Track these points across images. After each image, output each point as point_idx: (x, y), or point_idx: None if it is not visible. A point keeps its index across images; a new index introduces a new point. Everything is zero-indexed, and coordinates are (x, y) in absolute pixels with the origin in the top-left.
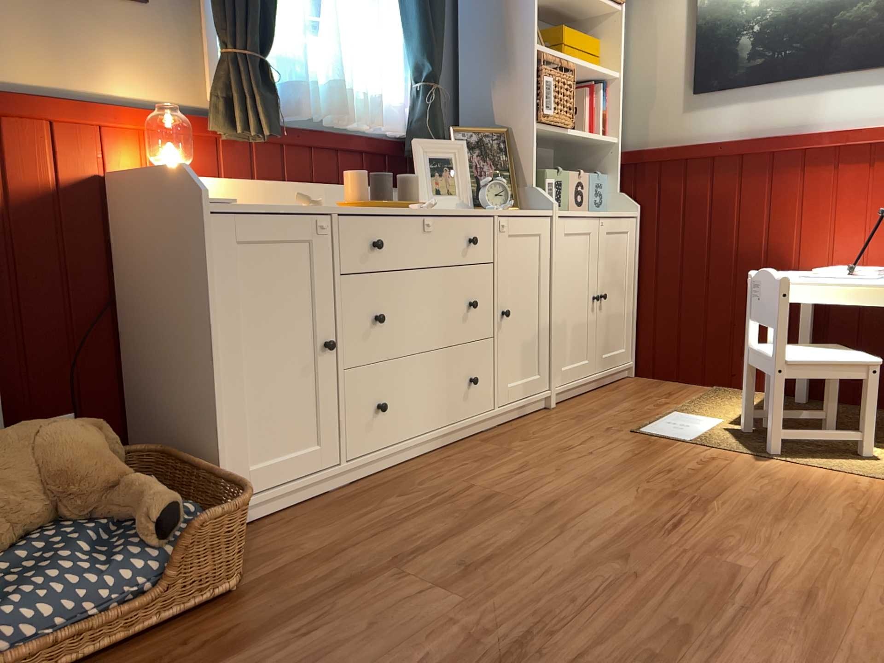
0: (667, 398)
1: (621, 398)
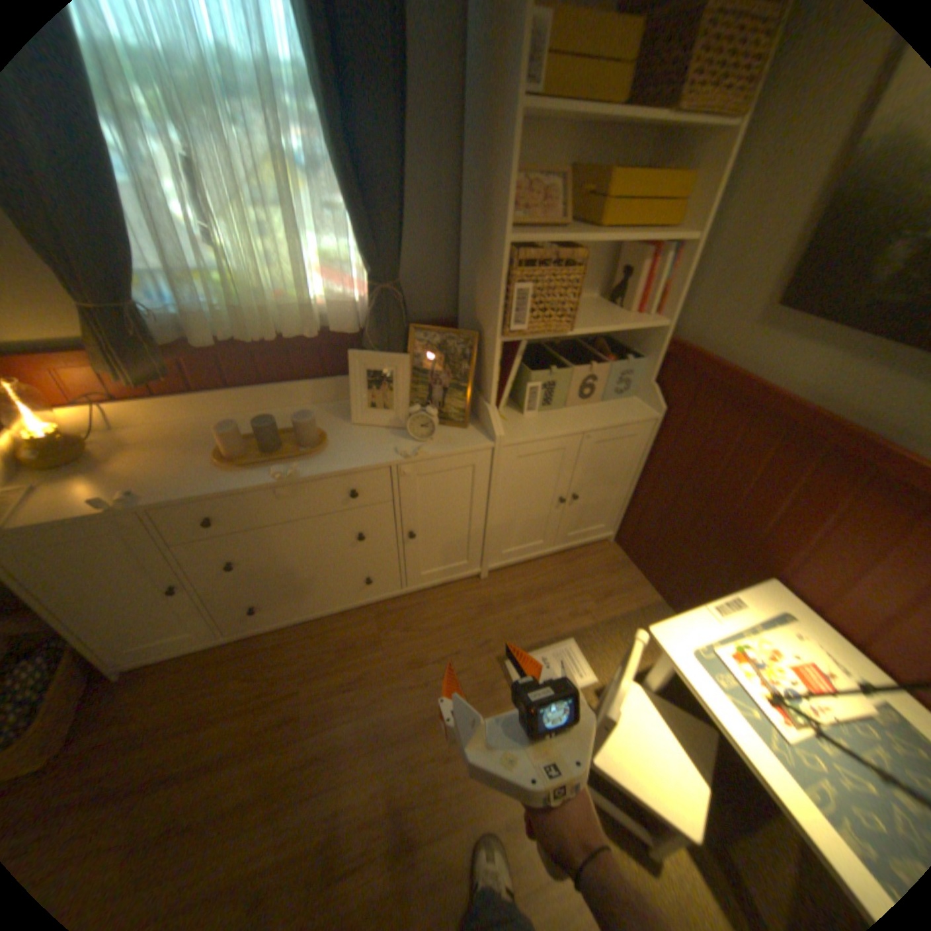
0: (596, 604)
1: (558, 583)
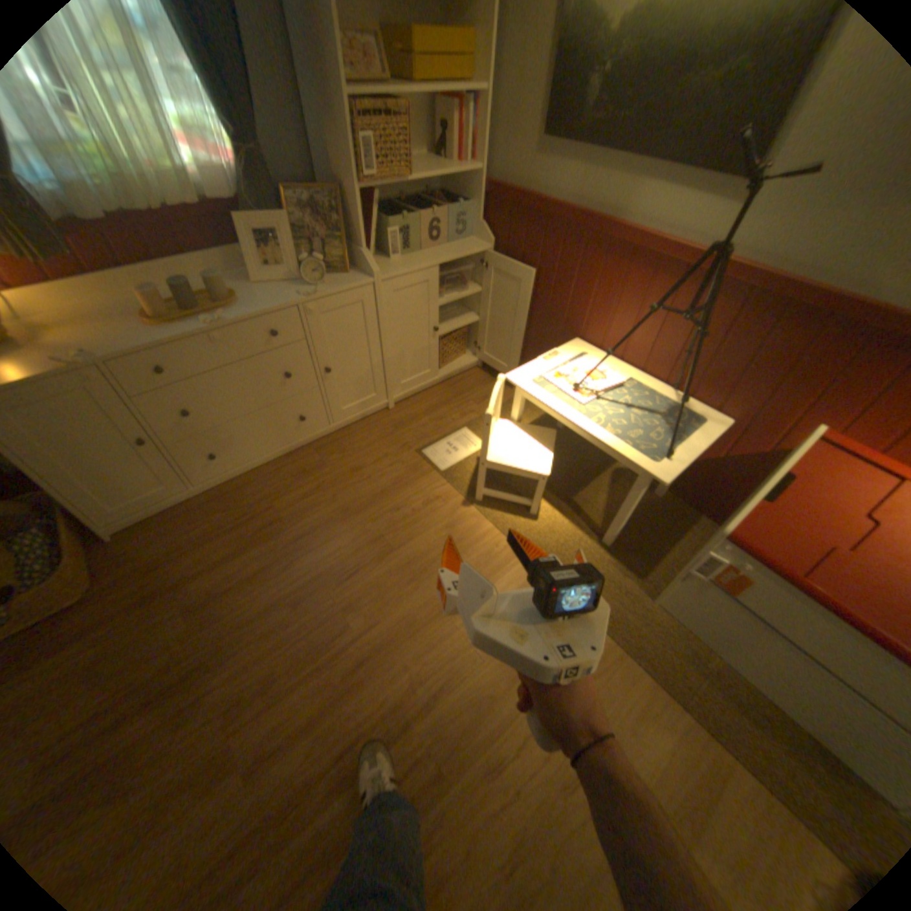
0: (477, 406)
1: (447, 400)
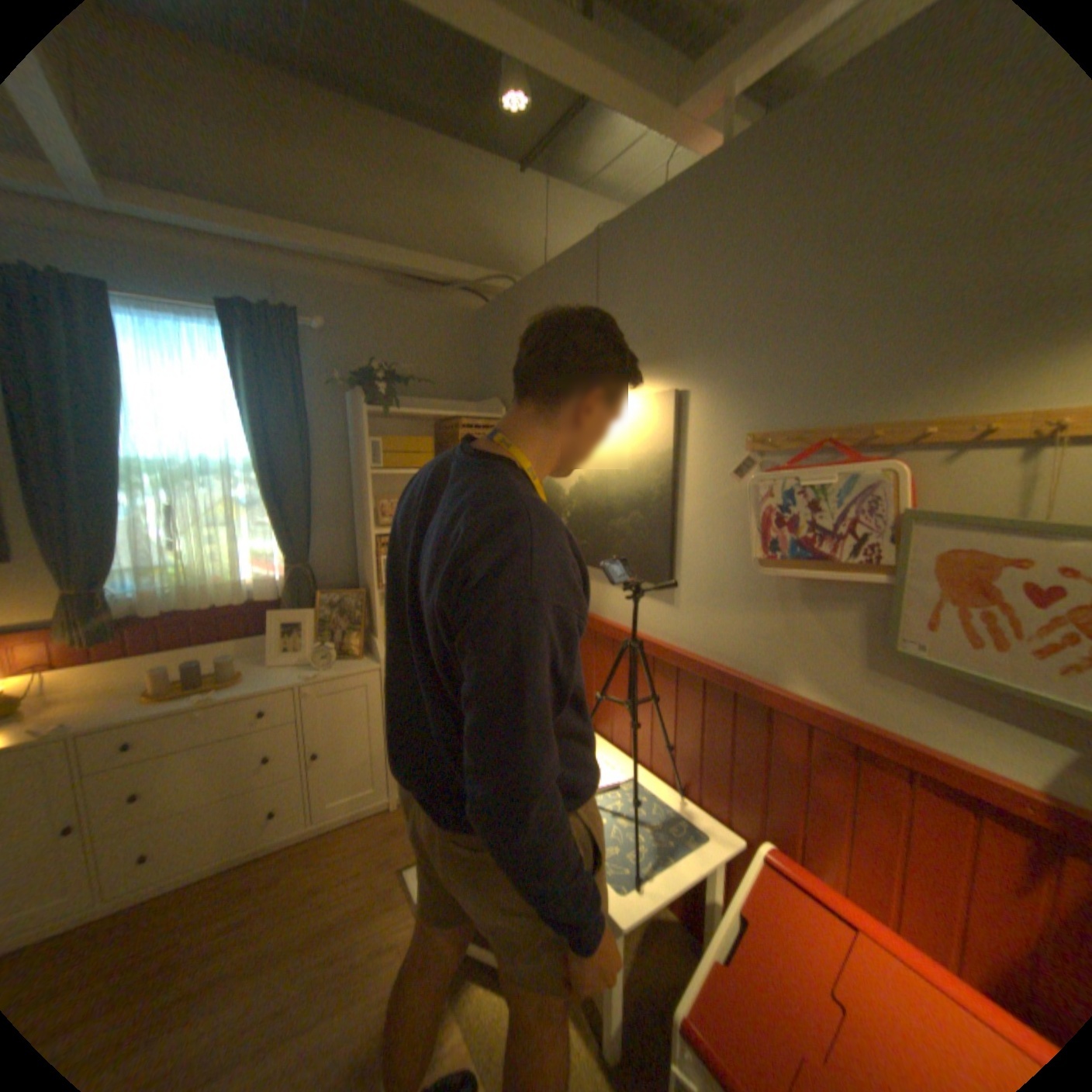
0: None
1: None
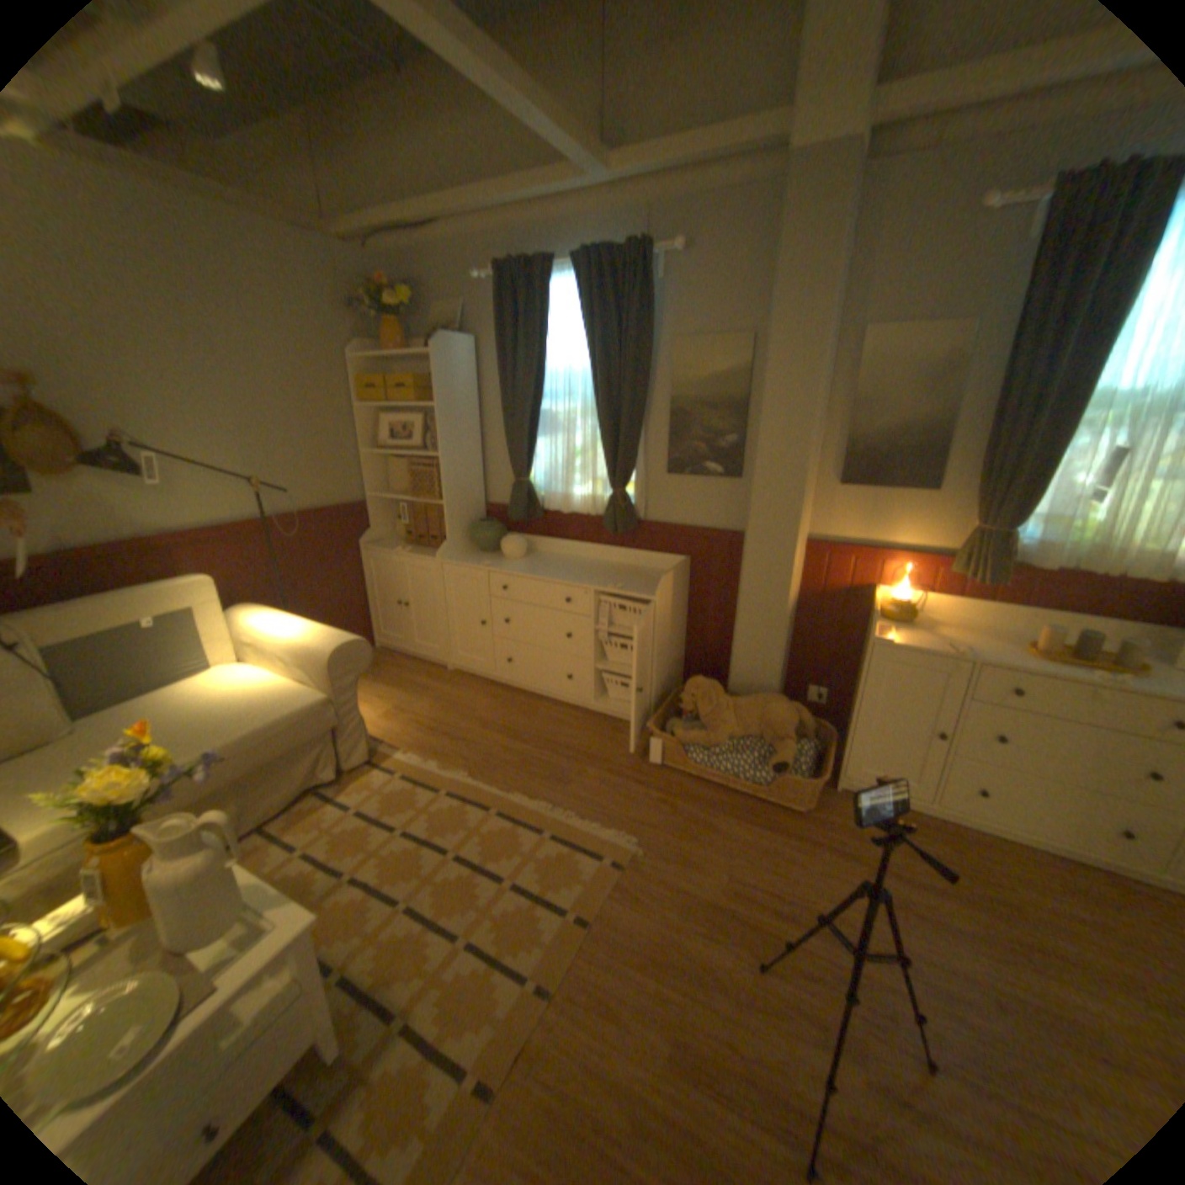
0: None
1: None
